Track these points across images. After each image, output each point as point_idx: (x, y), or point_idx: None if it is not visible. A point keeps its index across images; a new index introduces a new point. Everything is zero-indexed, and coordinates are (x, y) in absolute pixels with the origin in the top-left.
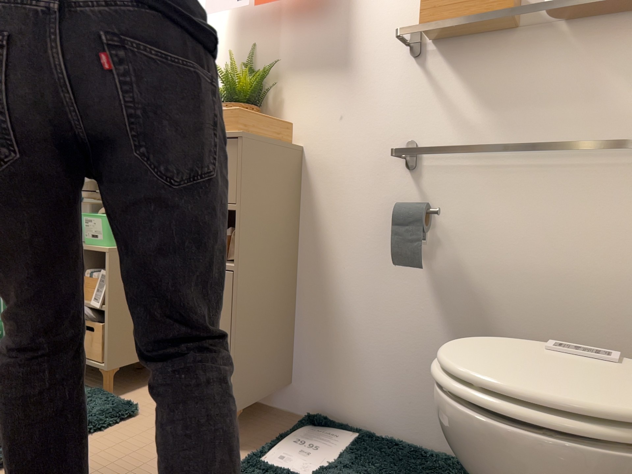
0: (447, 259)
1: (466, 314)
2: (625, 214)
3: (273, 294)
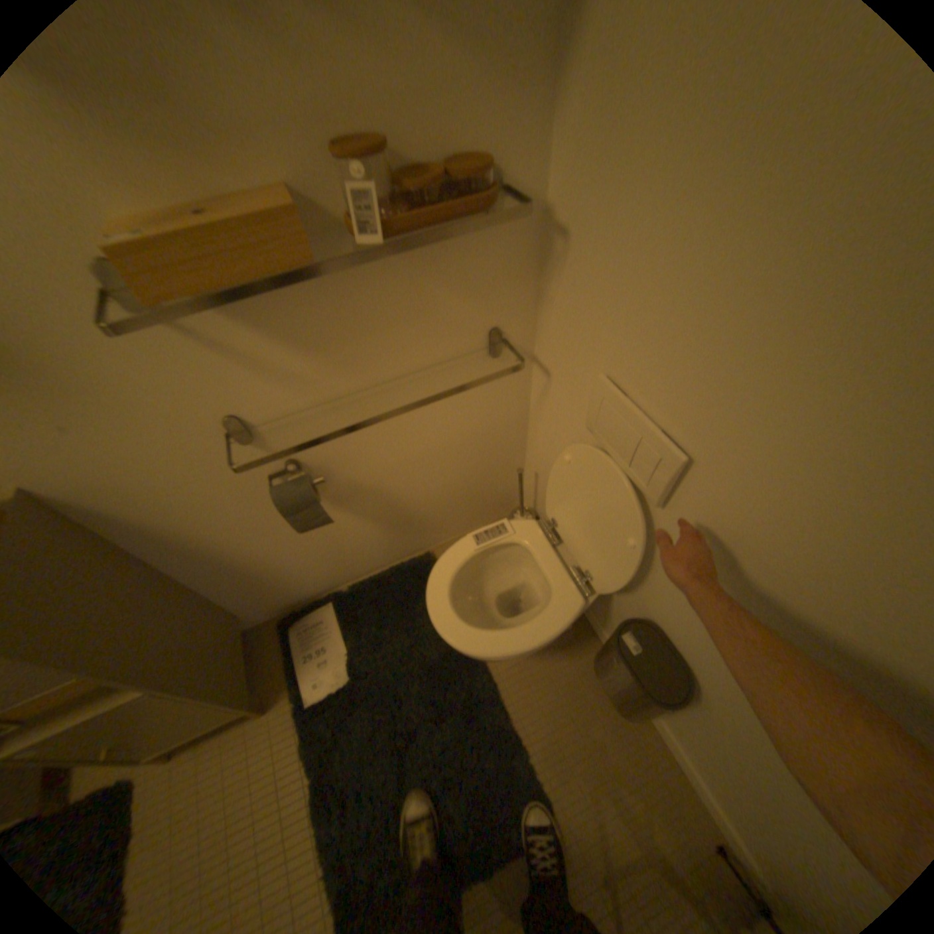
0: (336, 485)
1: (371, 504)
2: (468, 396)
3: (179, 625)
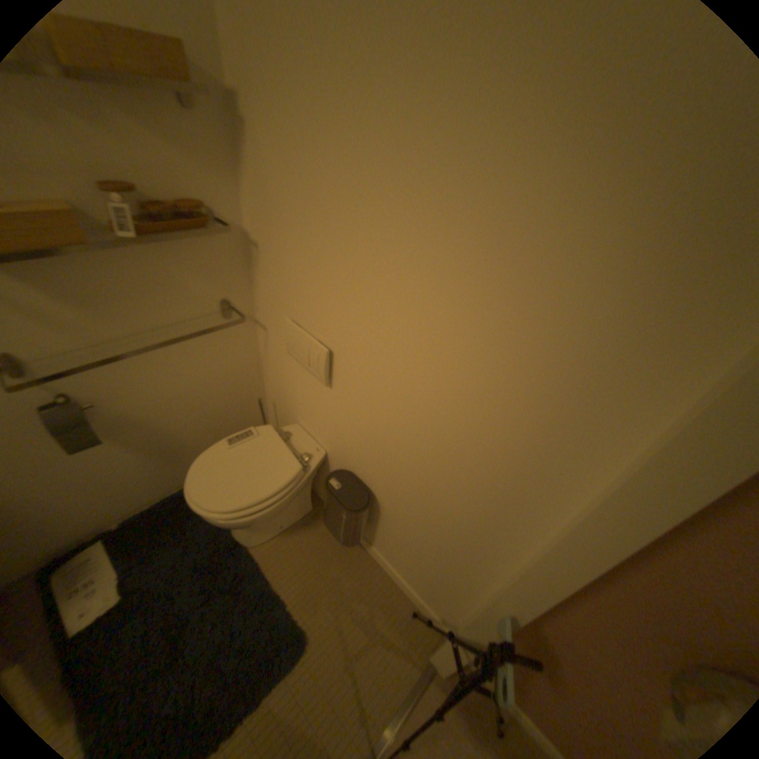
0: (101, 419)
1: (136, 437)
2: (211, 346)
3: None
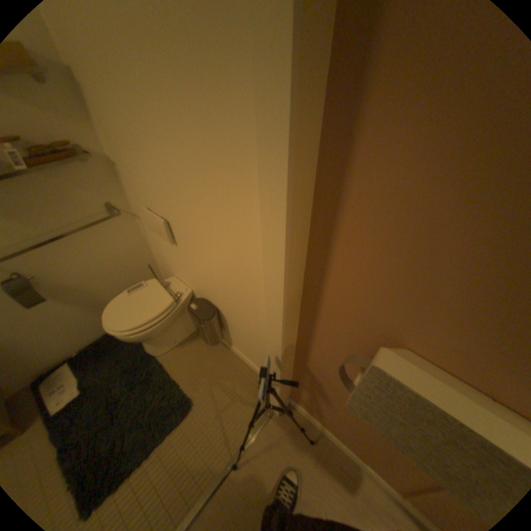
0: (46, 287)
1: (73, 297)
2: (108, 235)
3: None
